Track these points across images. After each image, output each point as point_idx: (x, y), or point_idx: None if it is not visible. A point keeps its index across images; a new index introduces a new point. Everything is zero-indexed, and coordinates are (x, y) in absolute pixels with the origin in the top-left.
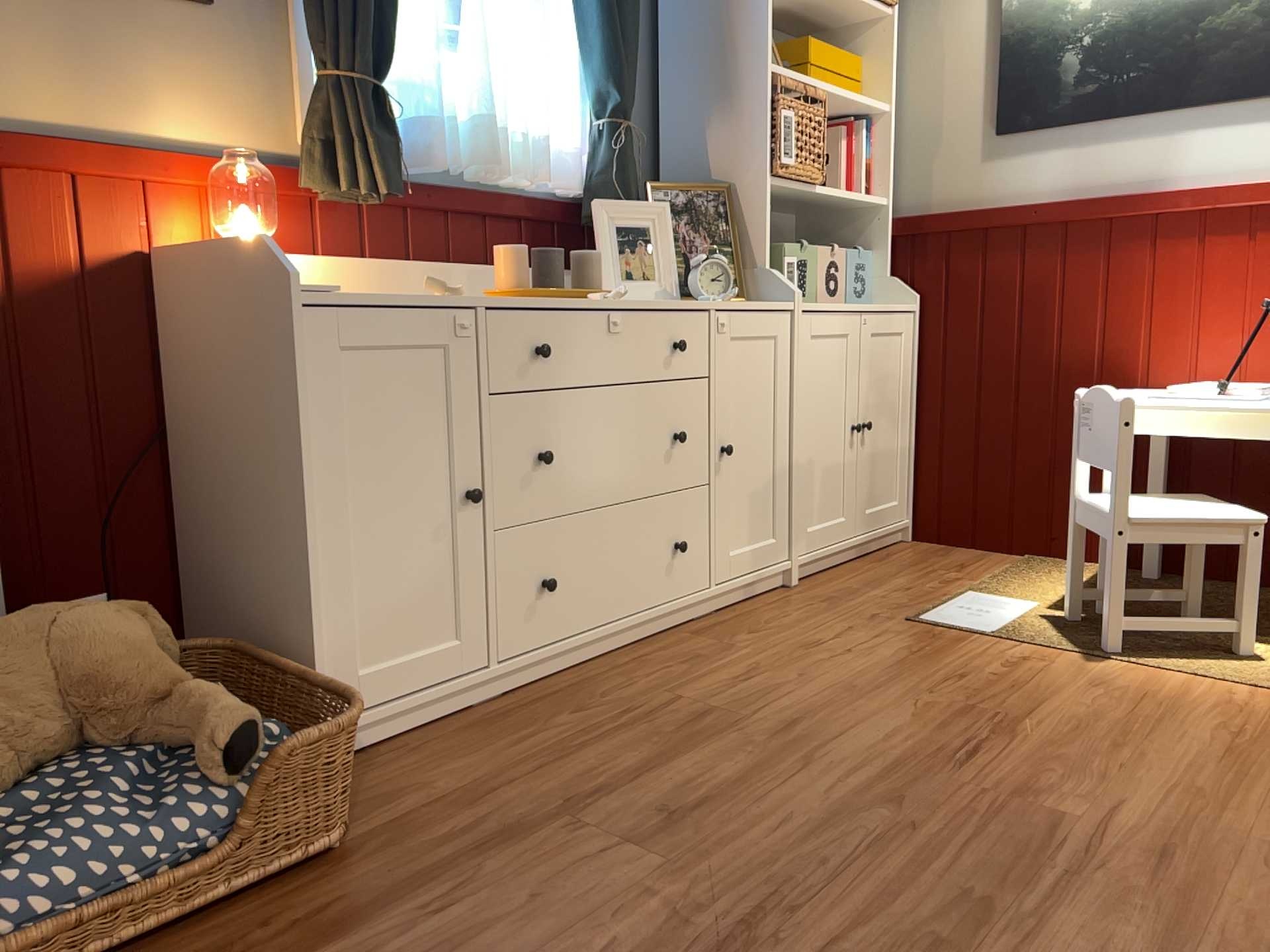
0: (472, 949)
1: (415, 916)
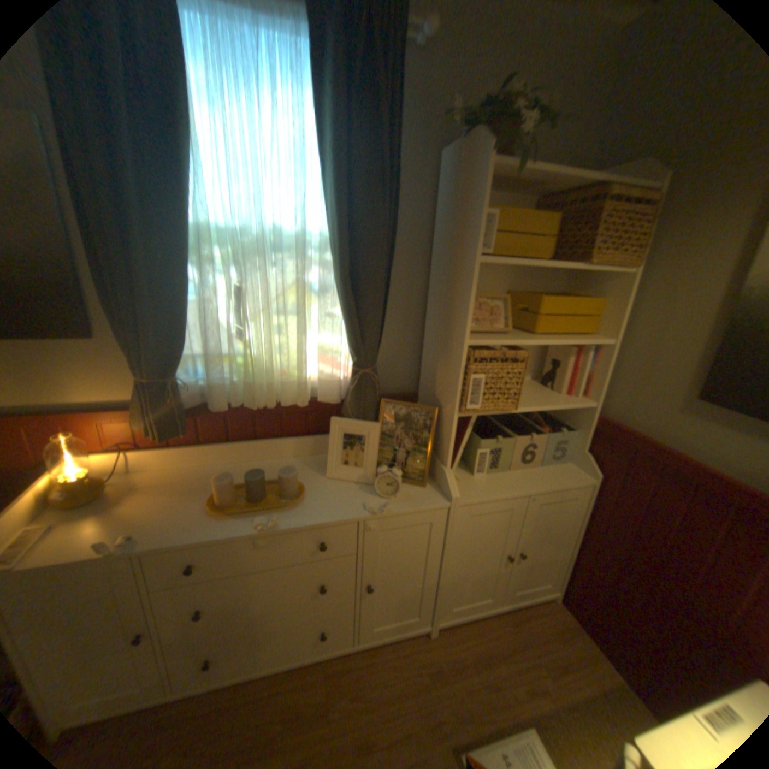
0: None
1: None
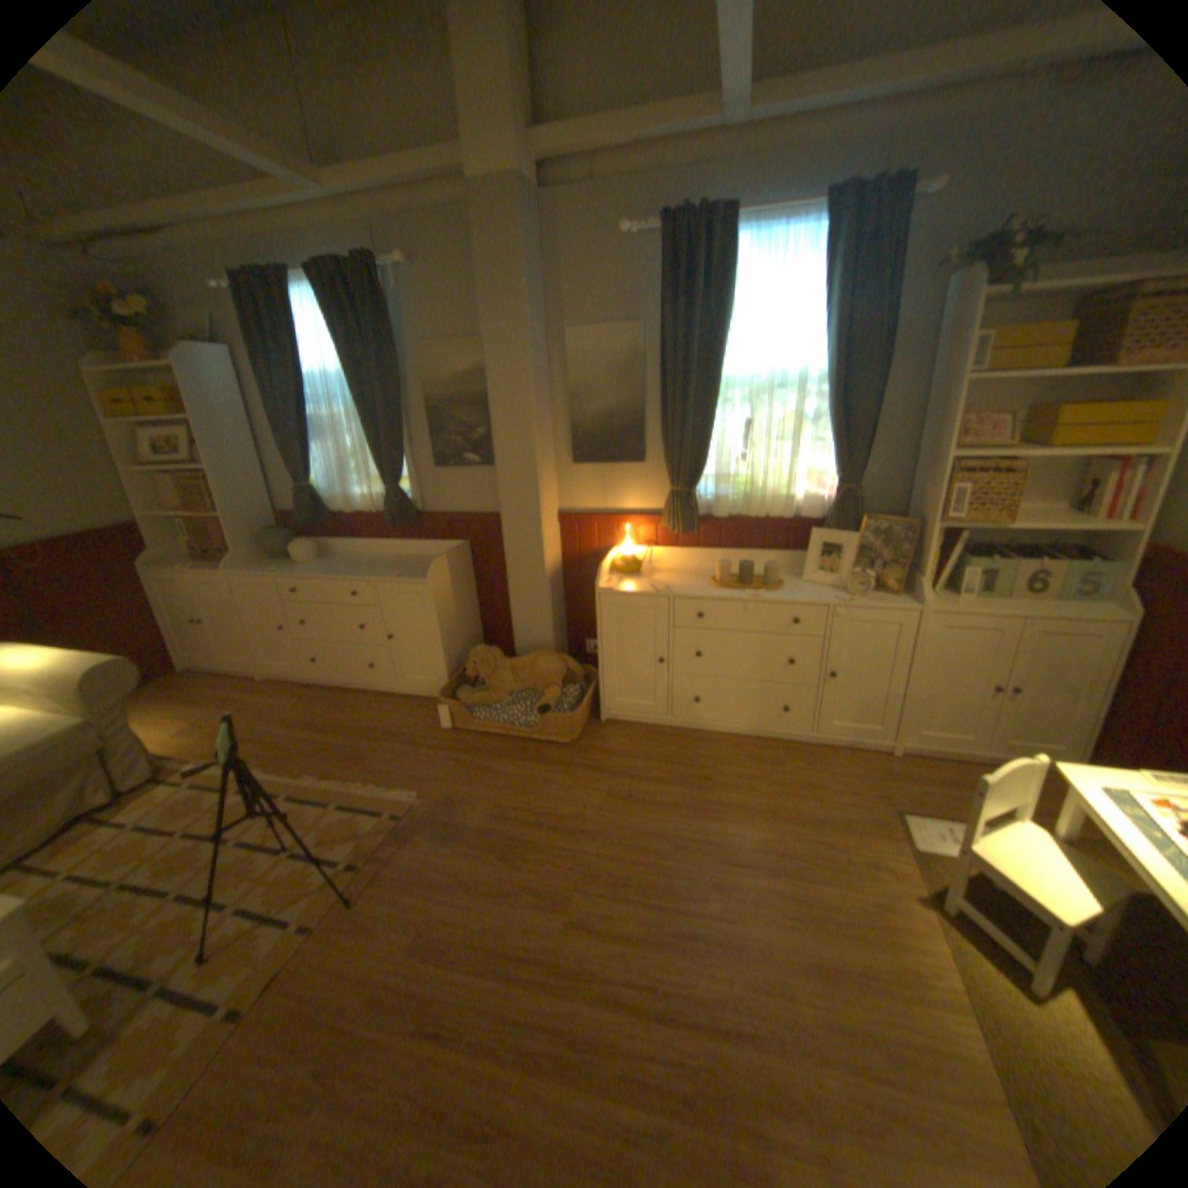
0: (547, 787)
1: (553, 772)
